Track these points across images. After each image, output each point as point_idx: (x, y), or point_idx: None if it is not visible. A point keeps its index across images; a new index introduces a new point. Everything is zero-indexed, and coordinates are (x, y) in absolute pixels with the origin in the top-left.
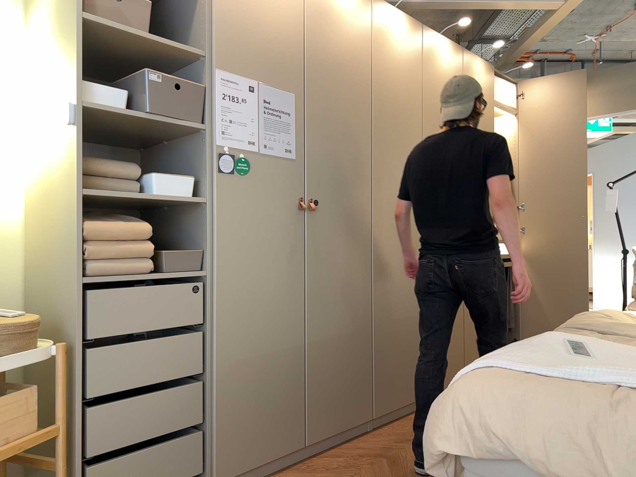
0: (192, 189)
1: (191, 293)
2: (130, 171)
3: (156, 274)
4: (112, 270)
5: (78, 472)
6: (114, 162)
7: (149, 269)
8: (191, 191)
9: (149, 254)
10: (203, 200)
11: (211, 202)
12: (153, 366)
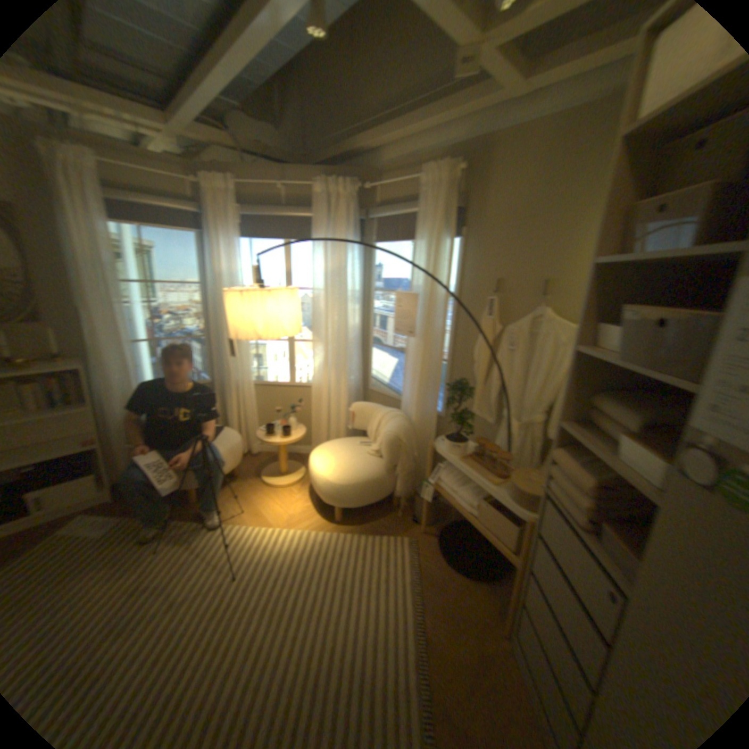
0: (671, 481)
1: (609, 597)
2: (630, 423)
3: (603, 543)
4: (561, 499)
5: (524, 608)
6: (629, 408)
7: (588, 529)
8: (669, 482)
9: (591, 514)
10: (659, 503)
11: (663, 513)
12: (564, 611)
